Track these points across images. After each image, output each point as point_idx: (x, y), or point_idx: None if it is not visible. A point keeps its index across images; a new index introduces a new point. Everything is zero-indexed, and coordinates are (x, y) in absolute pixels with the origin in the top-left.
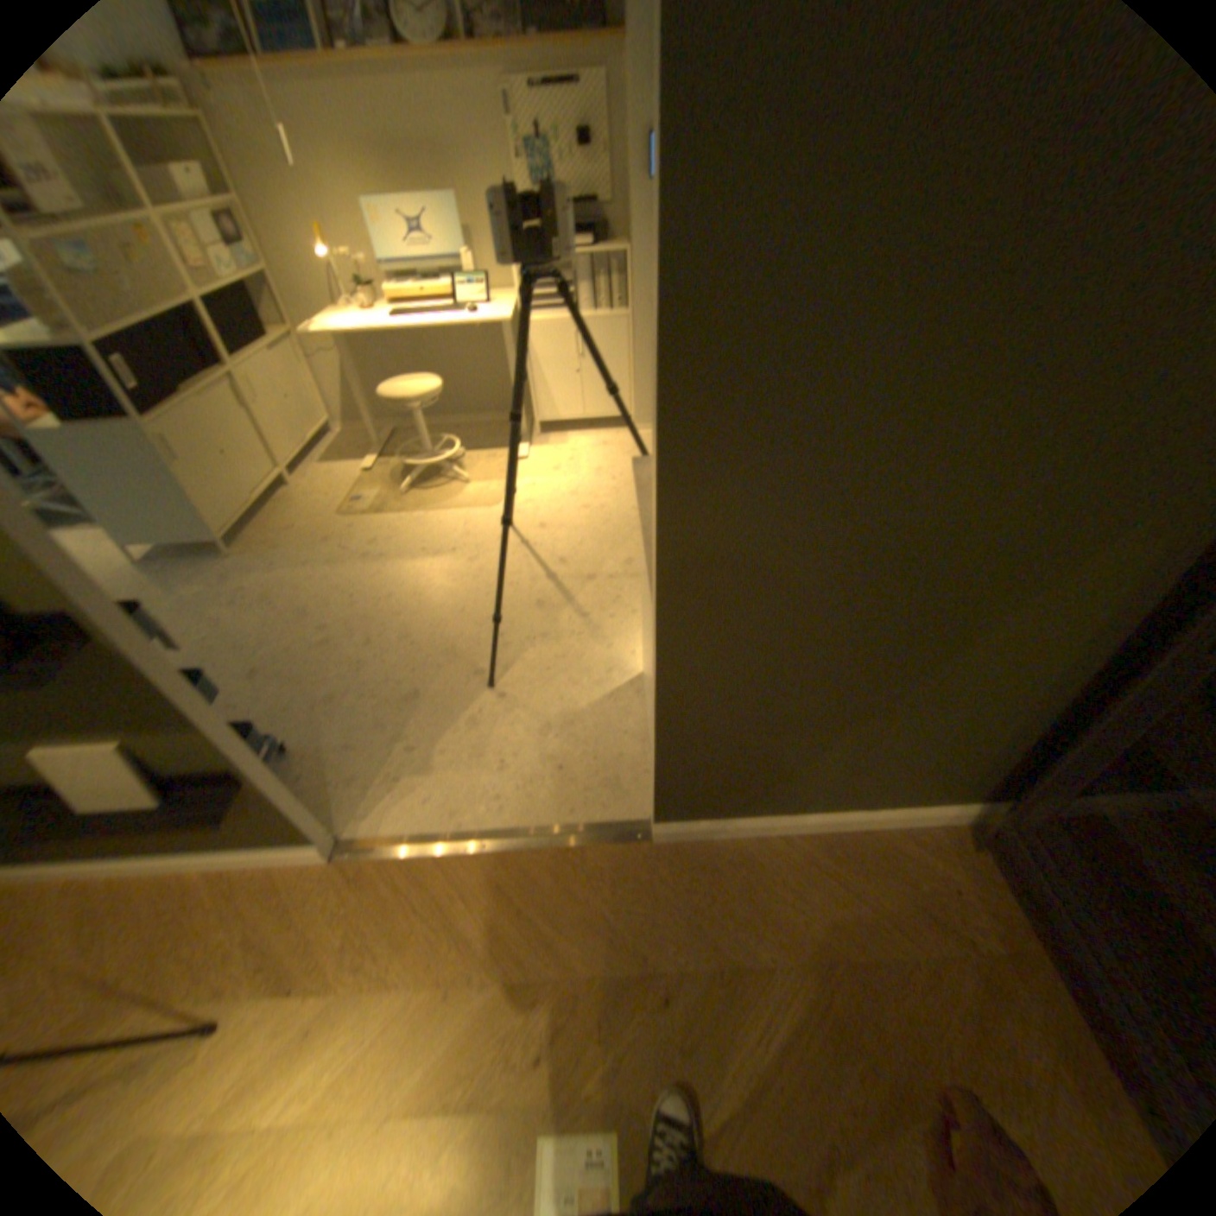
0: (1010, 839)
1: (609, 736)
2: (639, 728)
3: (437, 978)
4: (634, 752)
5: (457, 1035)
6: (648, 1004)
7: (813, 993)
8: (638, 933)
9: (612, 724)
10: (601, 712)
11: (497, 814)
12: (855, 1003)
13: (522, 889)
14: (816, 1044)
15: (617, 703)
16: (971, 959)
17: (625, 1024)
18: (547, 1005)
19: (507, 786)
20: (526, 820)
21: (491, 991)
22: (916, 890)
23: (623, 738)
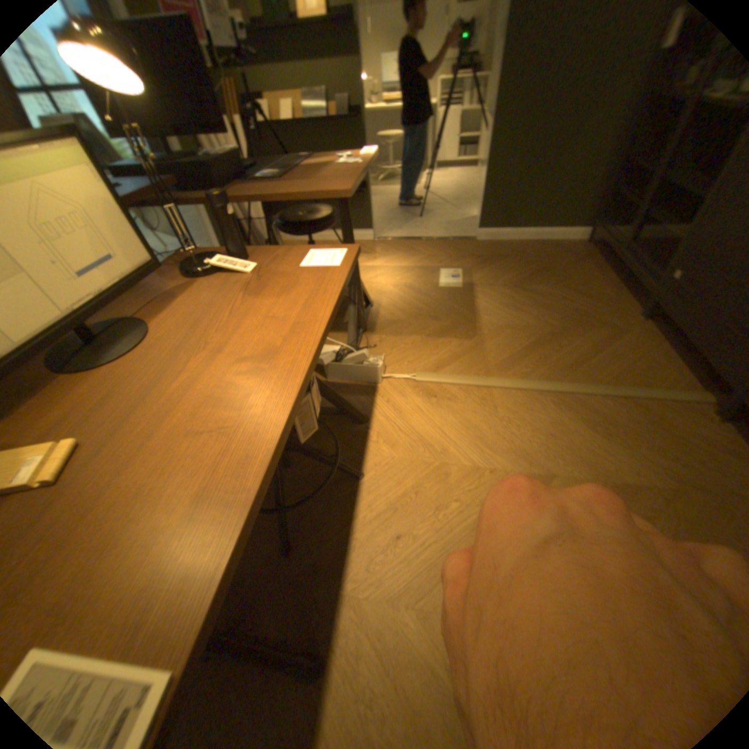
0: (601, 239)
1: (462, 222)
2: (473, 221)
3: (409, 251)
4: (471, 225)
5: (416, 257)
6: (472, 255)
7: (522, 255)
8: (469, 248)
9: (463, 221)
10: (460, 219)
11: (424, 232)
12: (535, 257)
13: (433, 242)
14: (521, 260)
15: (465, 217)
16: (575, 253)
17: (465, 257)
18: (442, 255)
19: (427, 229)
20: (434, 233)
21: (425, 253)
22: (562, 245)
23: (467, 223)
